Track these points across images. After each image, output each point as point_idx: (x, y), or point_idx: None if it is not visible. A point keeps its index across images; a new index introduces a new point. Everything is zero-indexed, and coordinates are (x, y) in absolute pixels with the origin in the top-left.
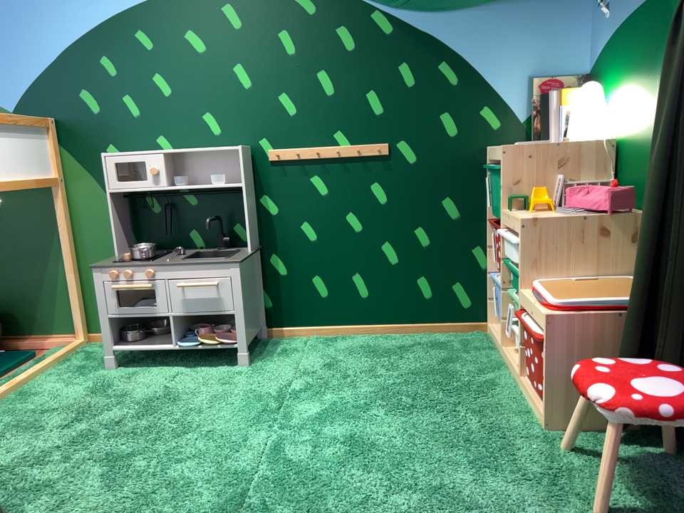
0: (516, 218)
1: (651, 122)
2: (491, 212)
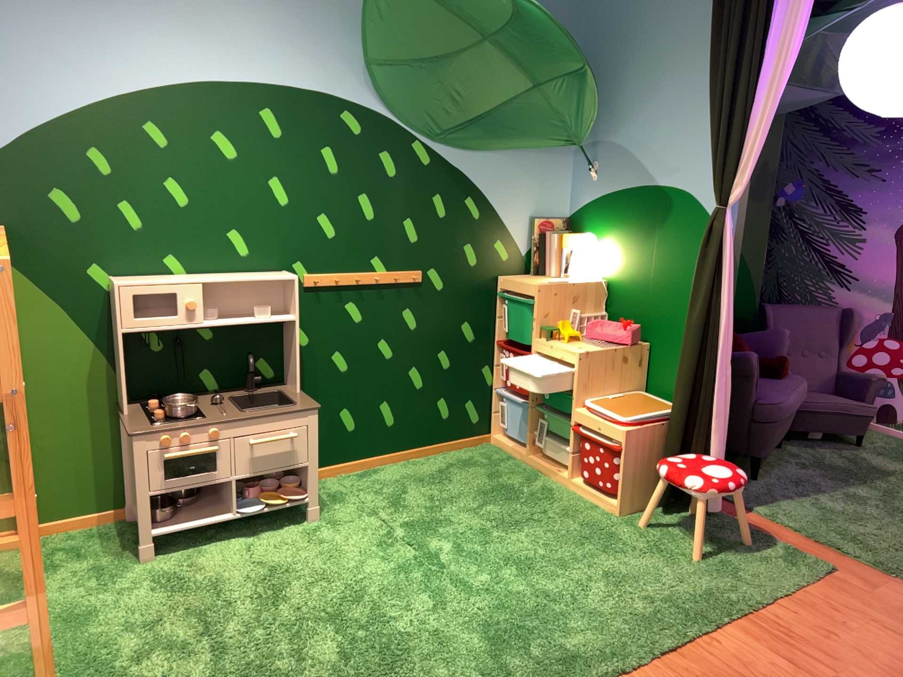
0: (565, 350)
1: (643, 278)
2: (499, 335)
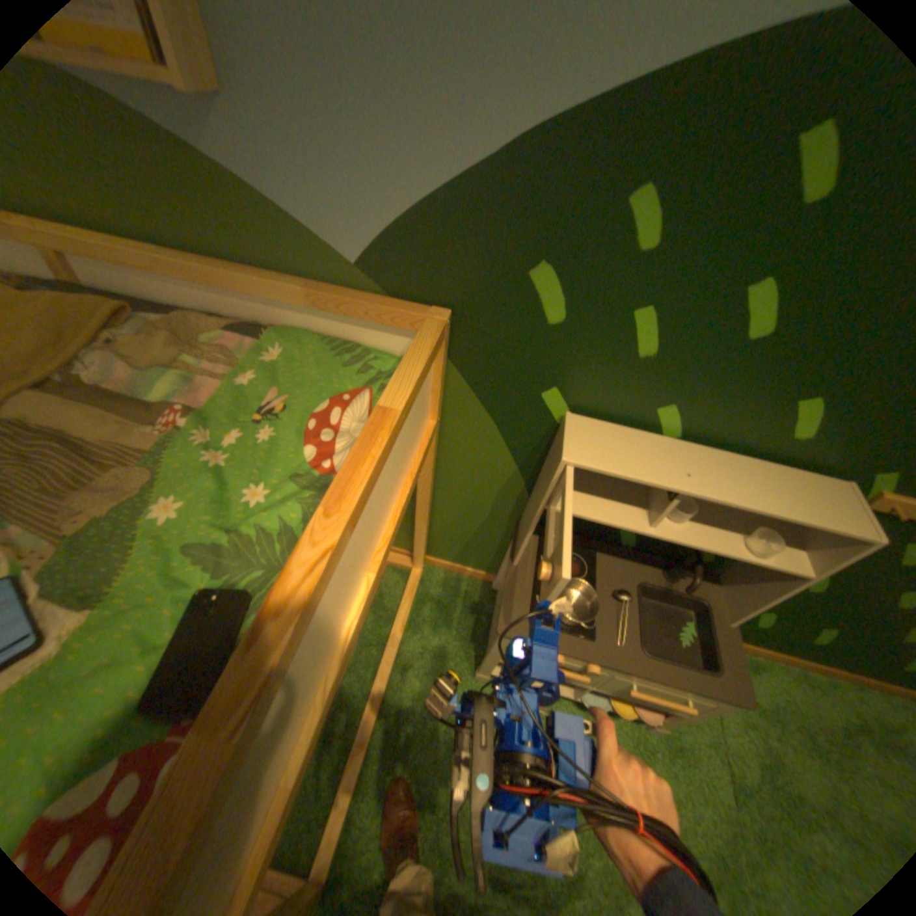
0: None
1: None
2: None
